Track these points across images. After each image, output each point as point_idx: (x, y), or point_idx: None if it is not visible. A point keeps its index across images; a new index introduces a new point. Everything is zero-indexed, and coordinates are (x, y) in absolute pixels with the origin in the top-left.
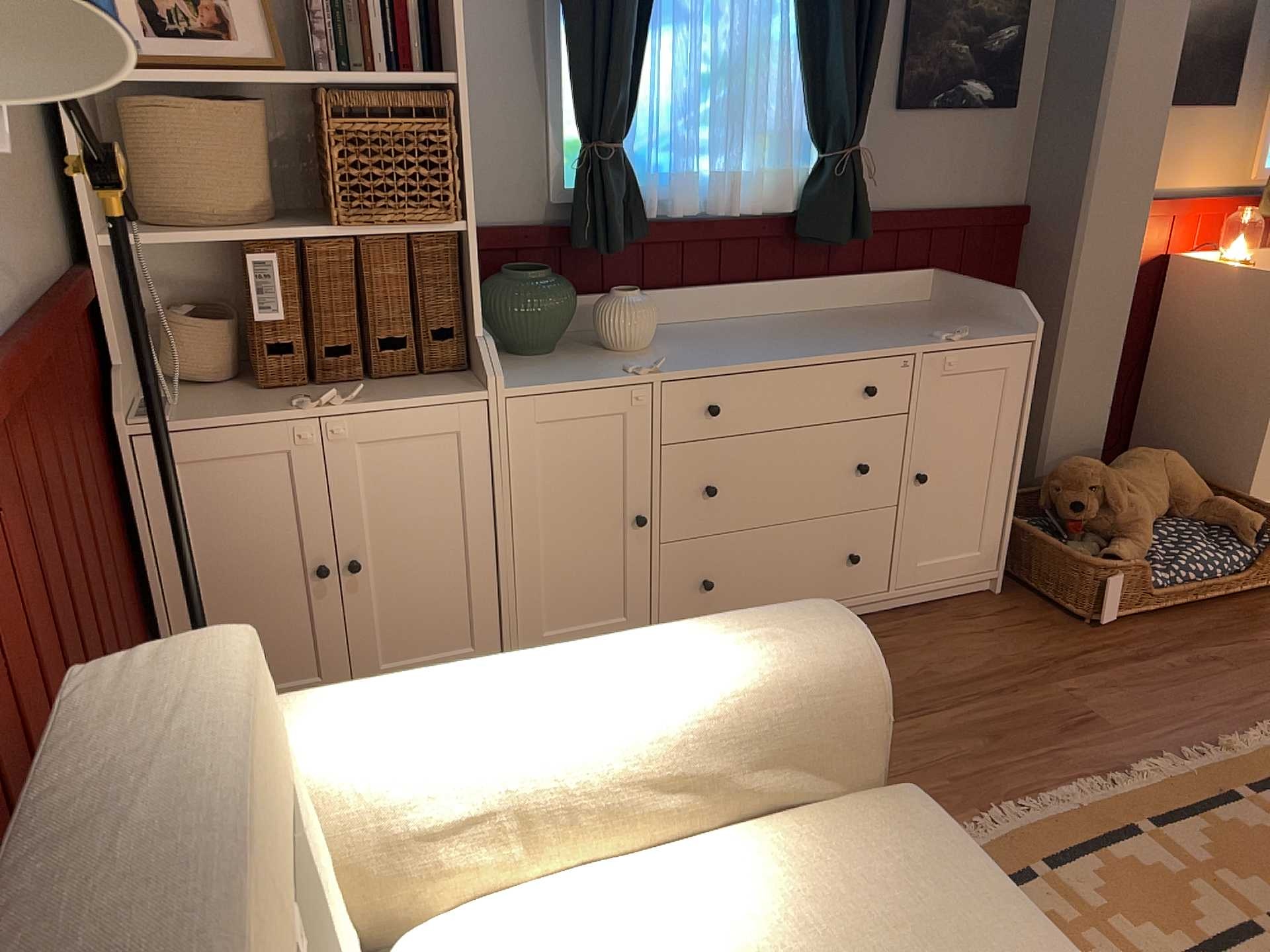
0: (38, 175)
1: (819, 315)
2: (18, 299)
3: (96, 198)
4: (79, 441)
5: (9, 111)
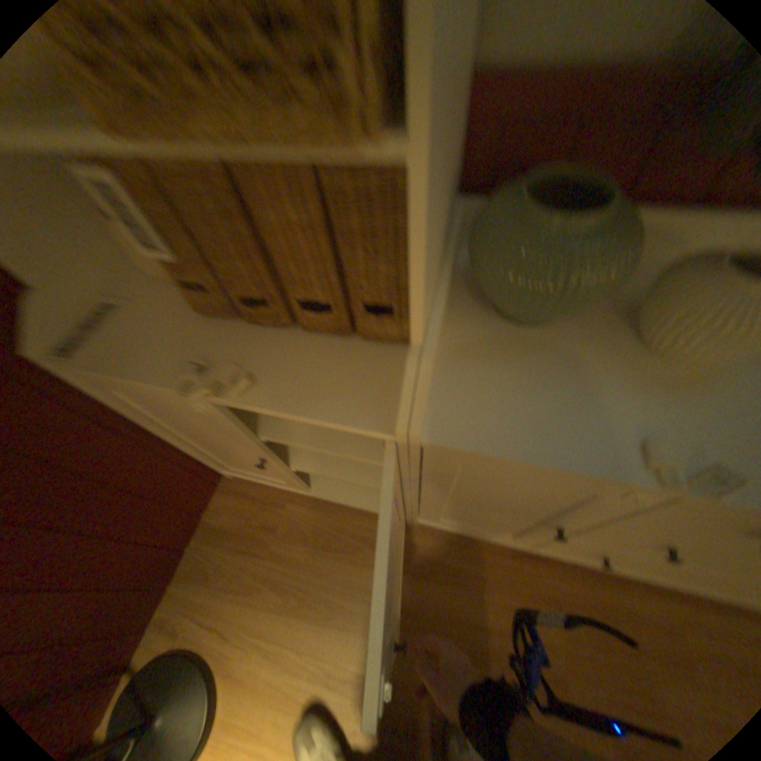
0: None
1: None
2: None
3: None
4: None
5: None
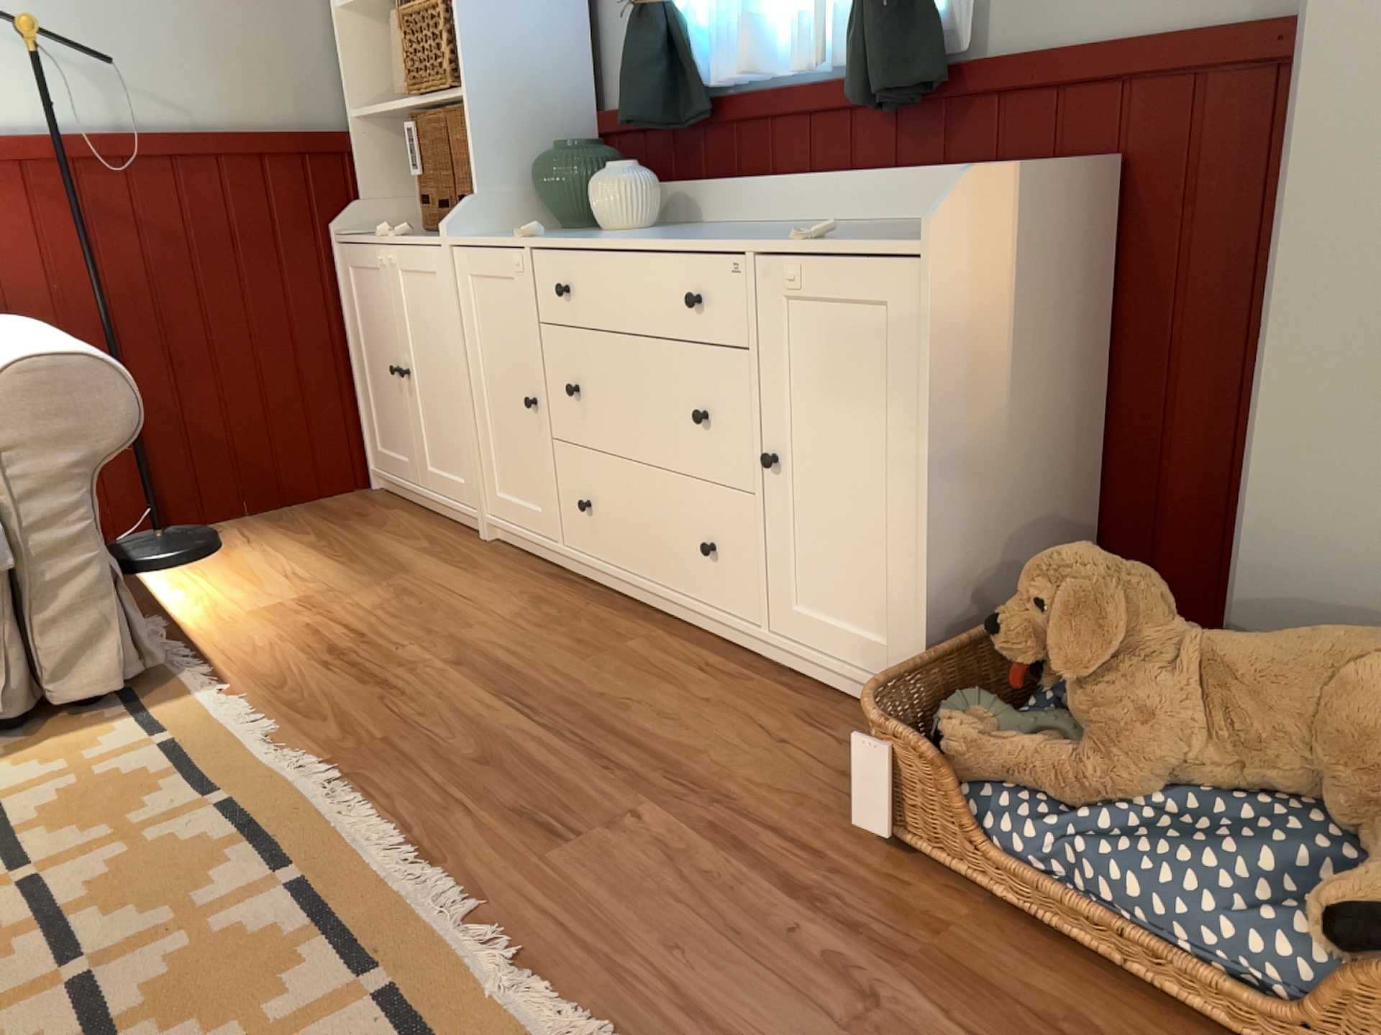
0: (303, 69)
1: (879, 224)
2: (197, 128)
3: (373, 88)
4: (256, 225)
5: (259, 27)
